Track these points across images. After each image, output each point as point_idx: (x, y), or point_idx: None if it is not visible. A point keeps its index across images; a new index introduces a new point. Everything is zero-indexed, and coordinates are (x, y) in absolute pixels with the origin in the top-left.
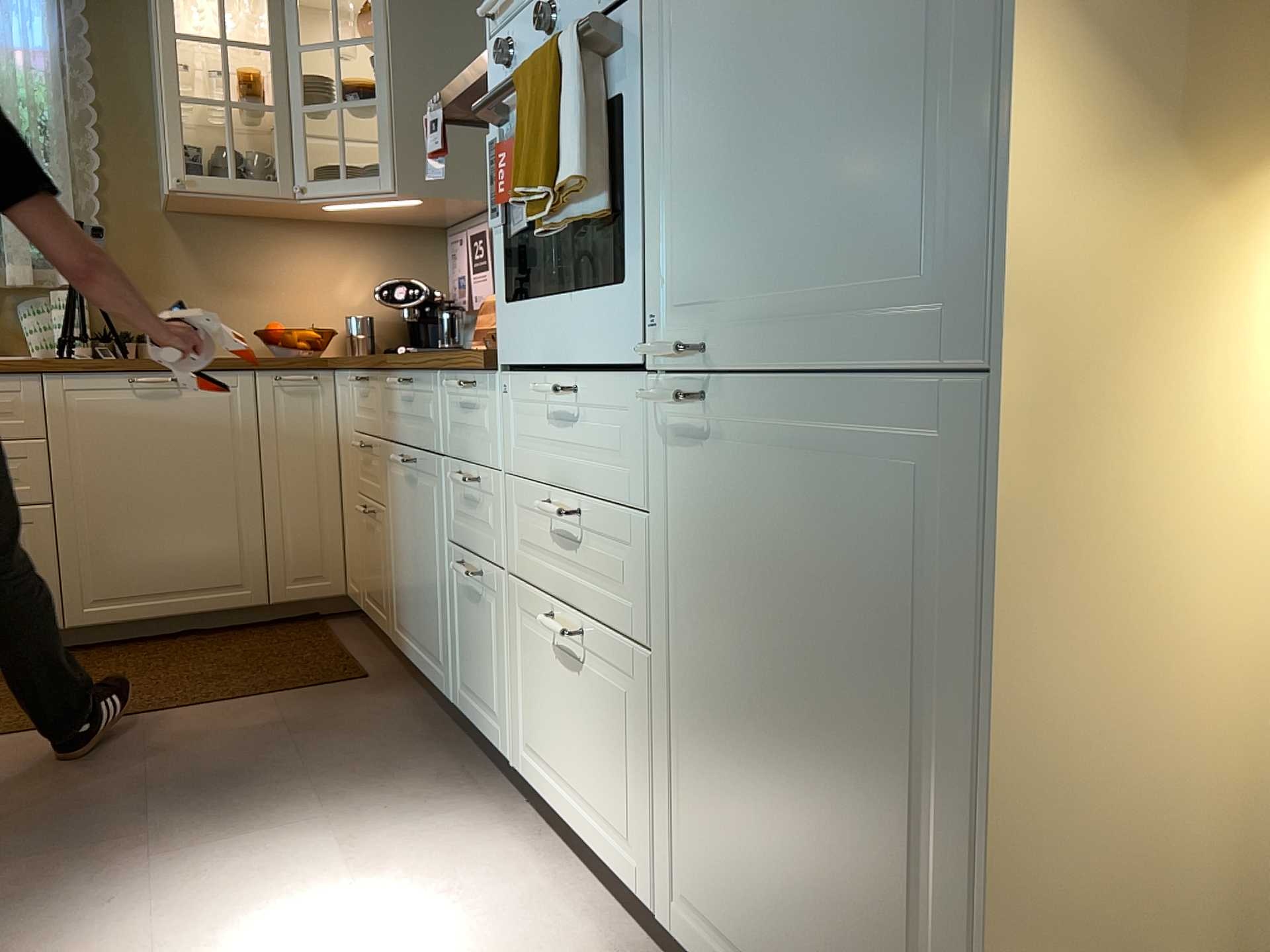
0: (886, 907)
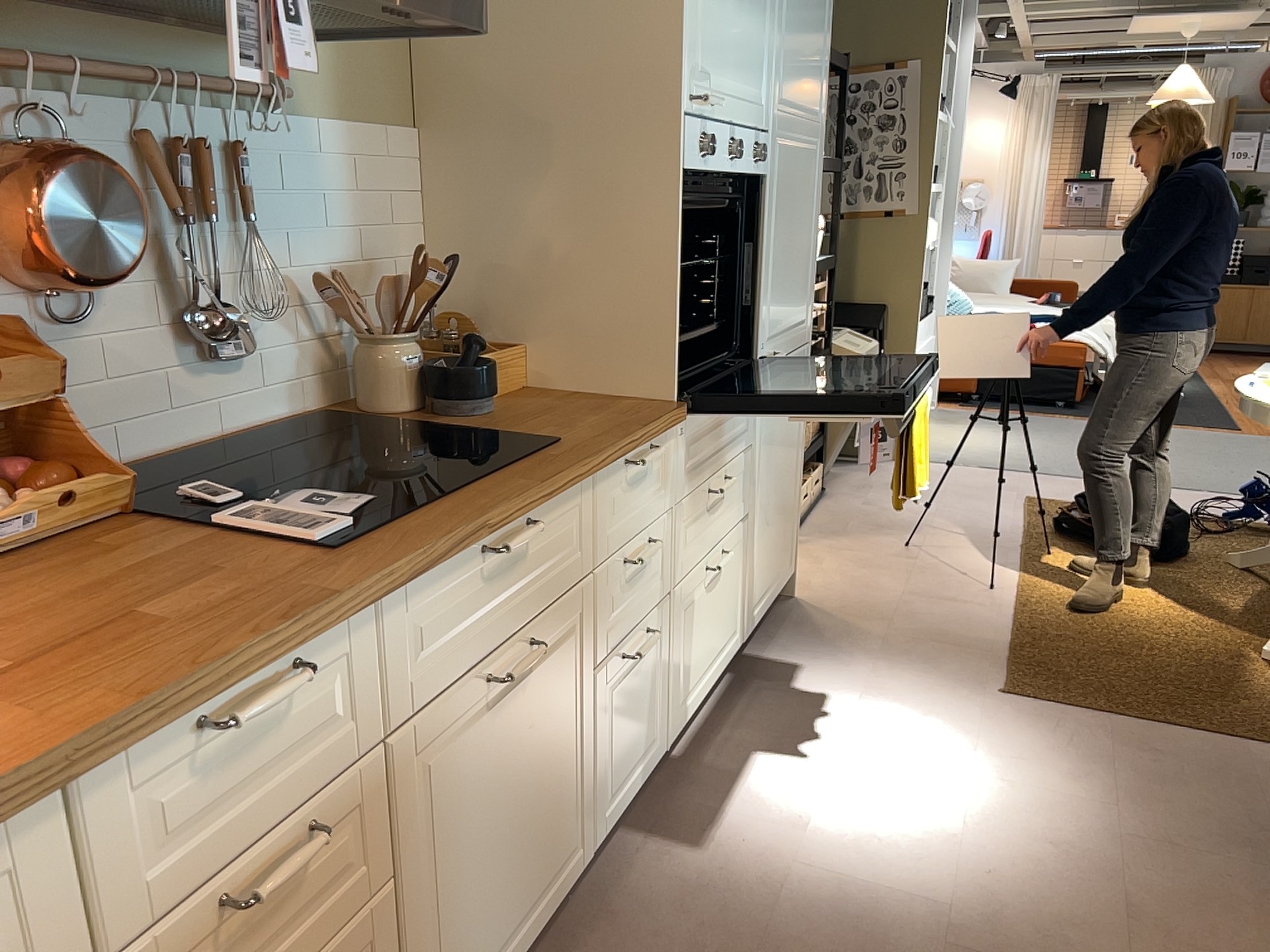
0: (790, 506)
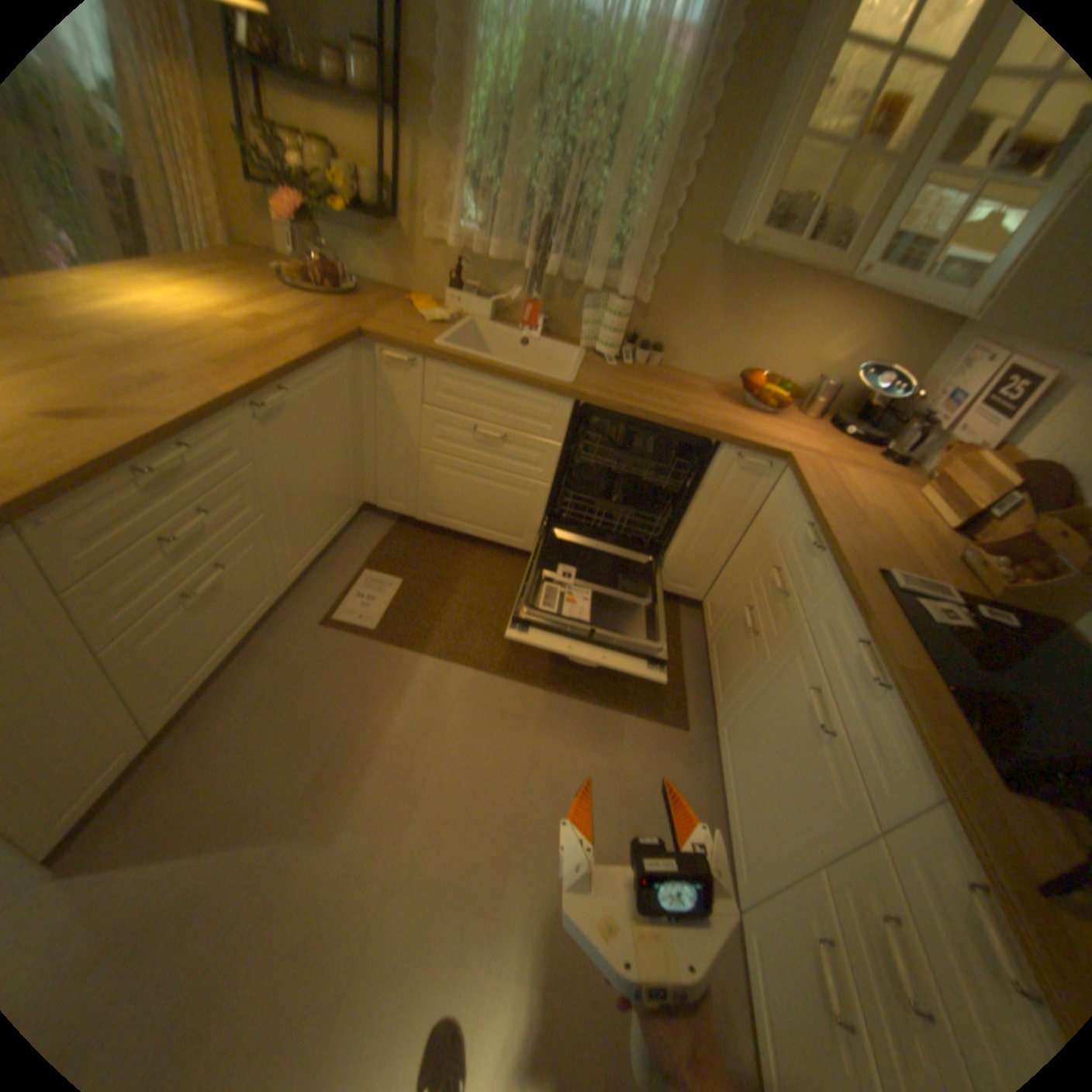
0: None
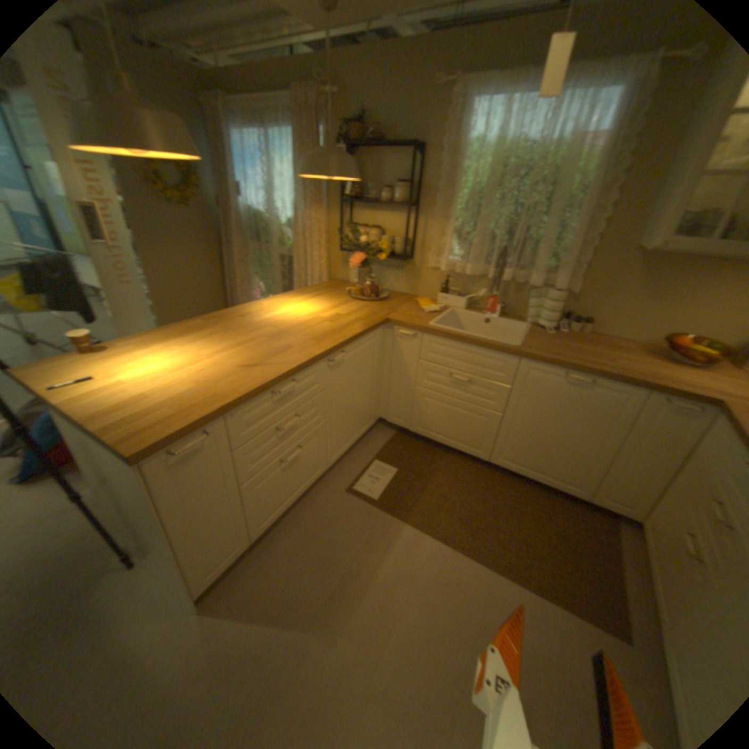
0: None
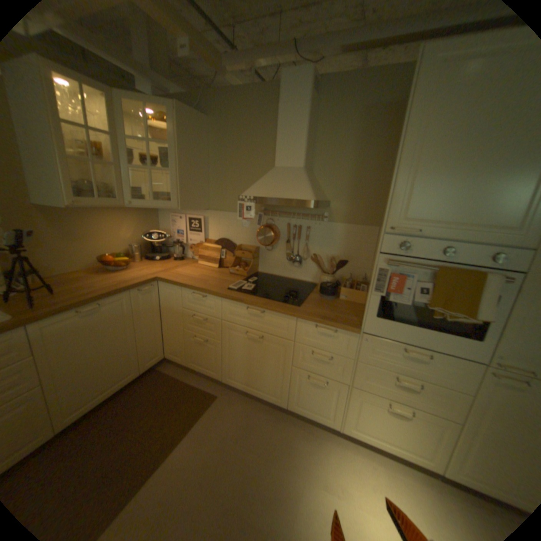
0: None
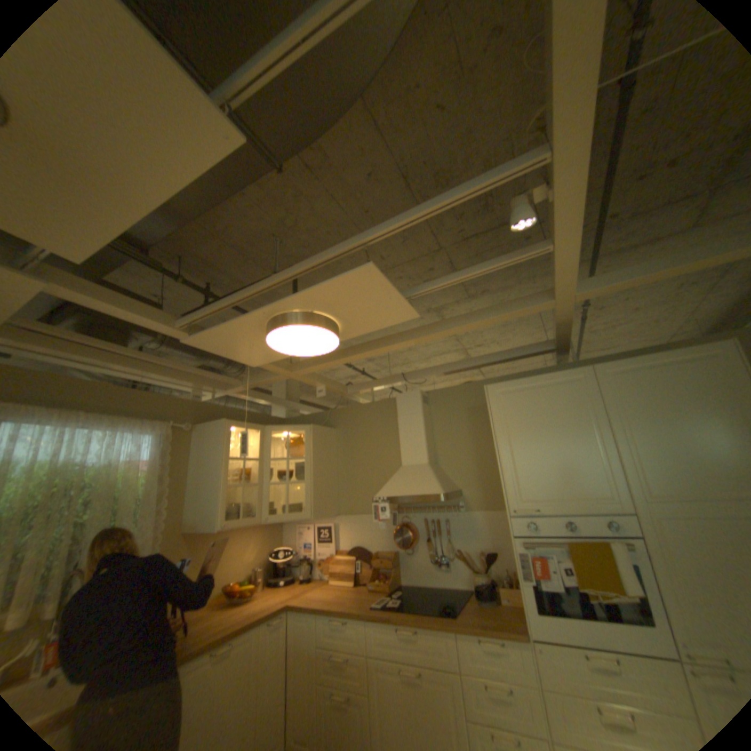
0: None
